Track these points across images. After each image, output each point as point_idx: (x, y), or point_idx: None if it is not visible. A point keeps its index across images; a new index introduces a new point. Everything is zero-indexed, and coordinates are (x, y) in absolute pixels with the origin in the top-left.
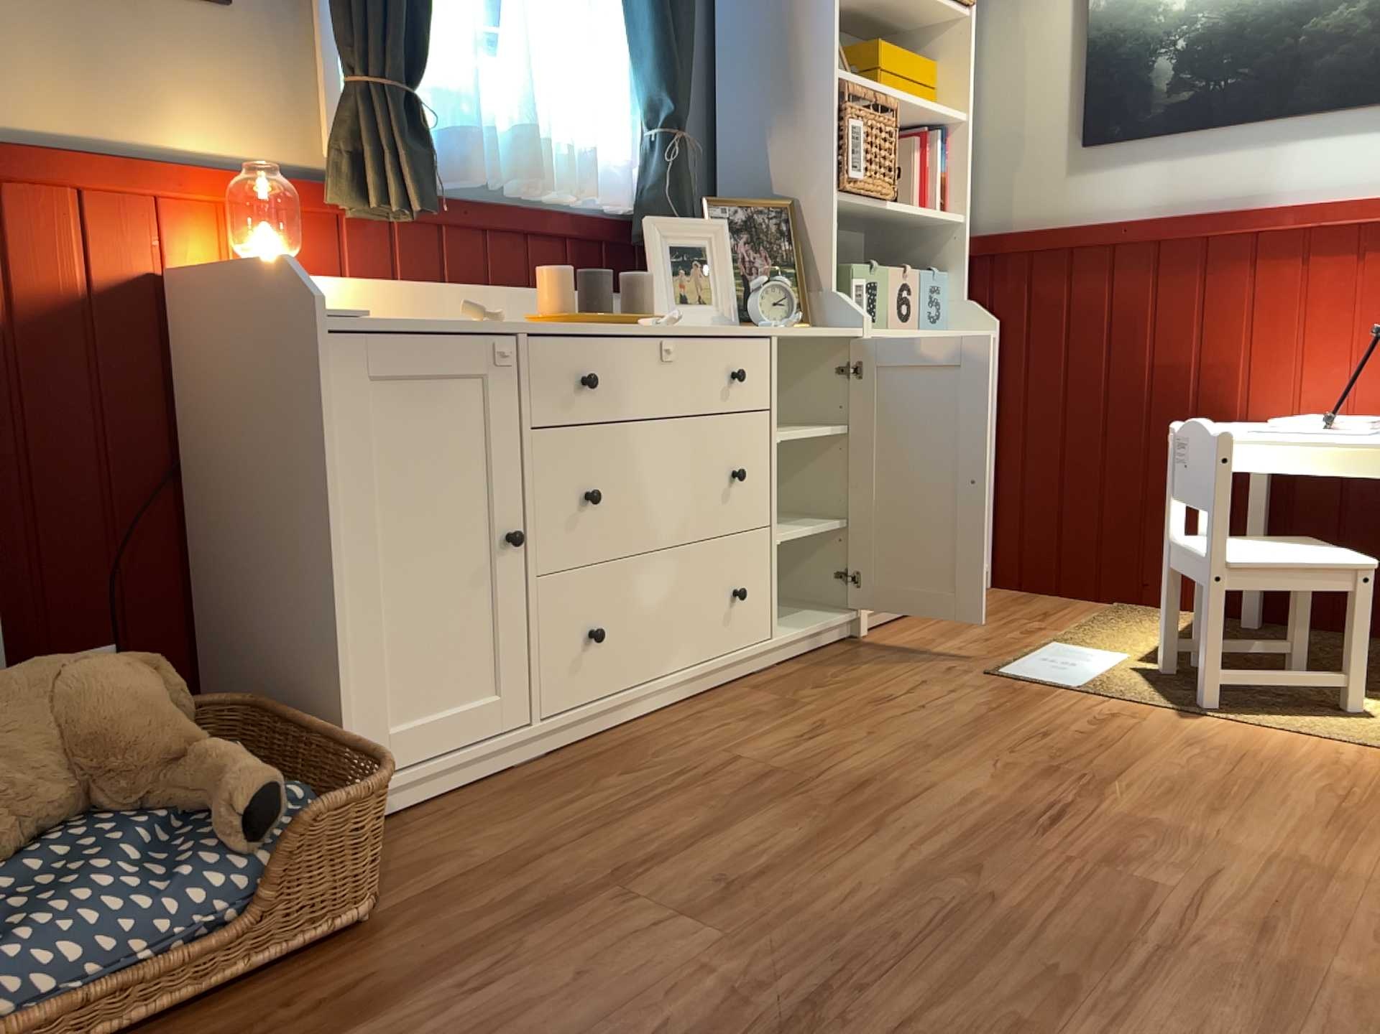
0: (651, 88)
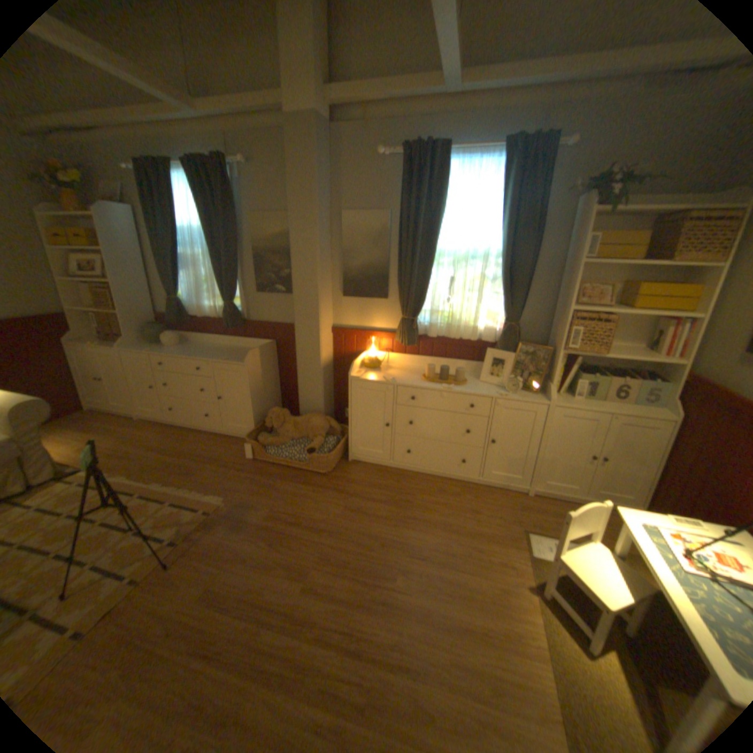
0: (503, 309)
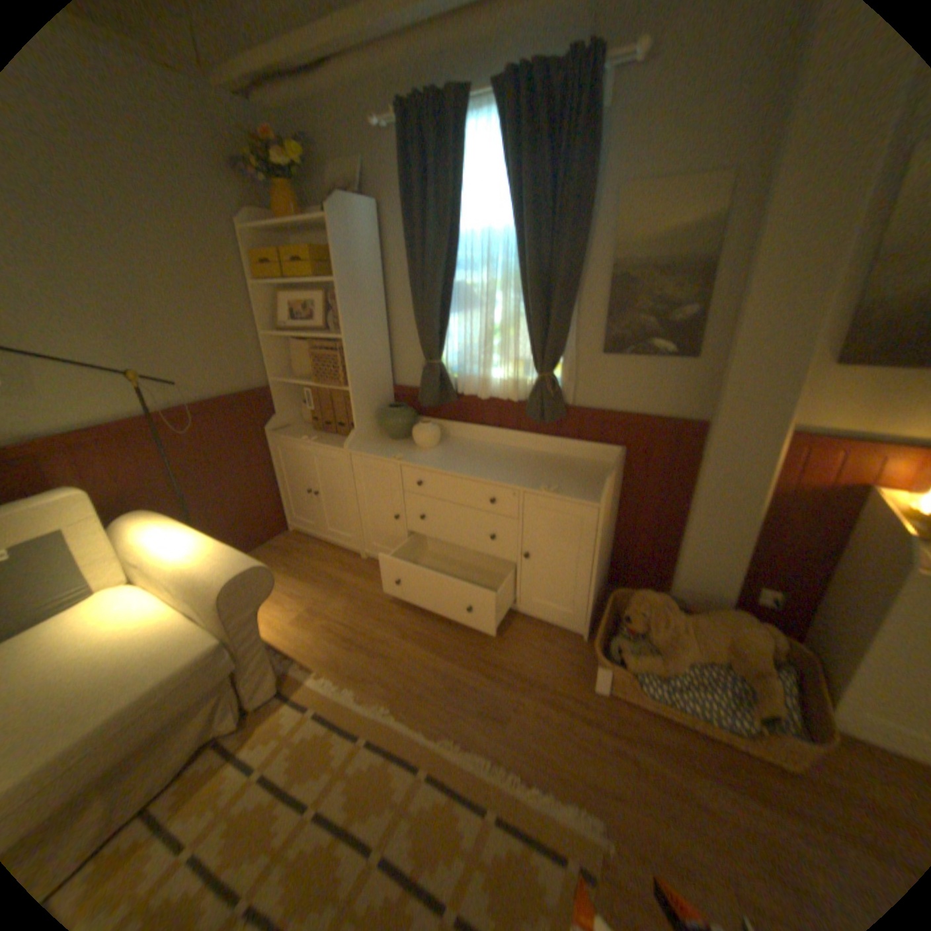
0: None
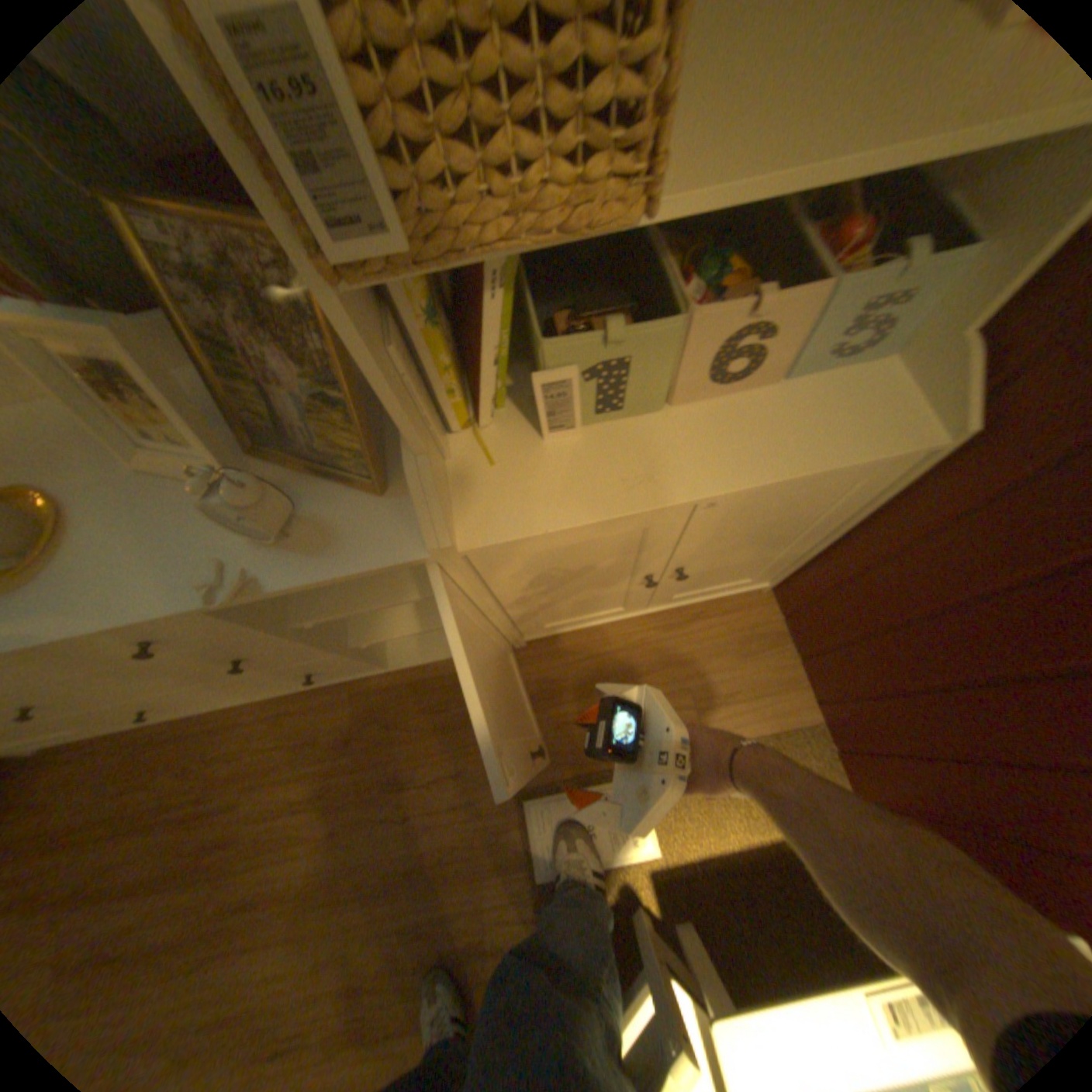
0: None
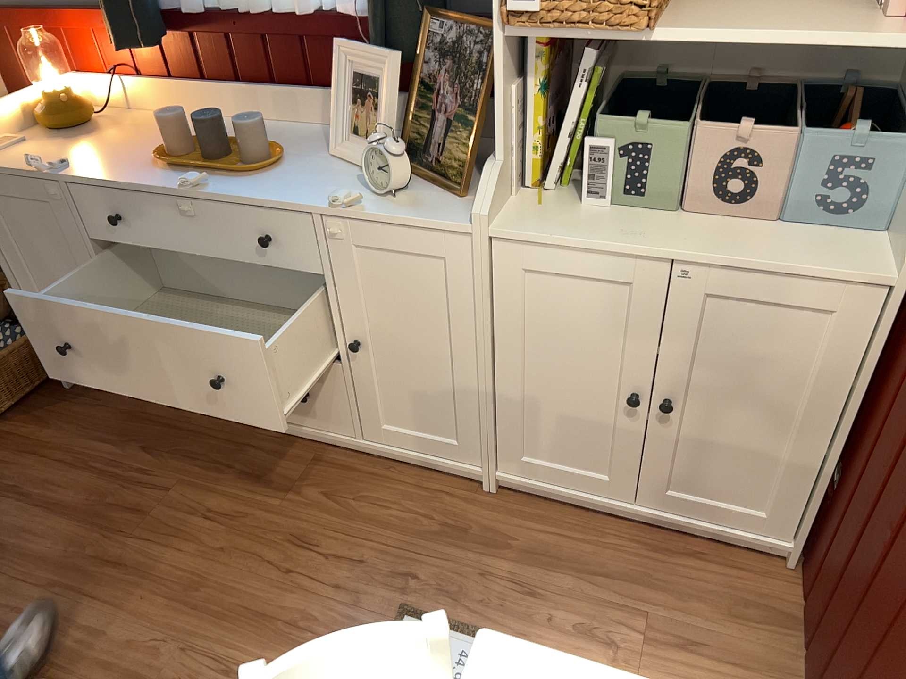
0: None
